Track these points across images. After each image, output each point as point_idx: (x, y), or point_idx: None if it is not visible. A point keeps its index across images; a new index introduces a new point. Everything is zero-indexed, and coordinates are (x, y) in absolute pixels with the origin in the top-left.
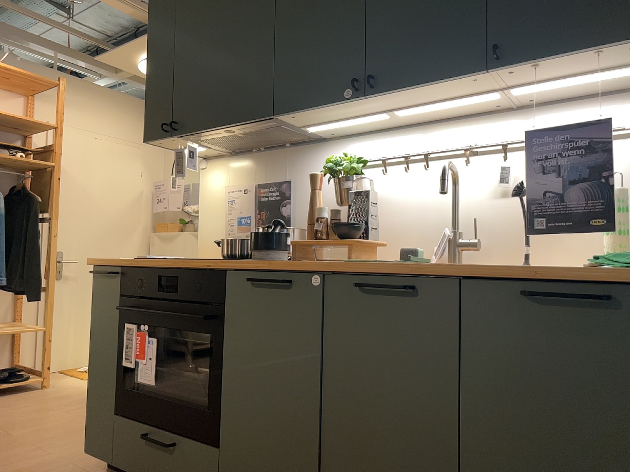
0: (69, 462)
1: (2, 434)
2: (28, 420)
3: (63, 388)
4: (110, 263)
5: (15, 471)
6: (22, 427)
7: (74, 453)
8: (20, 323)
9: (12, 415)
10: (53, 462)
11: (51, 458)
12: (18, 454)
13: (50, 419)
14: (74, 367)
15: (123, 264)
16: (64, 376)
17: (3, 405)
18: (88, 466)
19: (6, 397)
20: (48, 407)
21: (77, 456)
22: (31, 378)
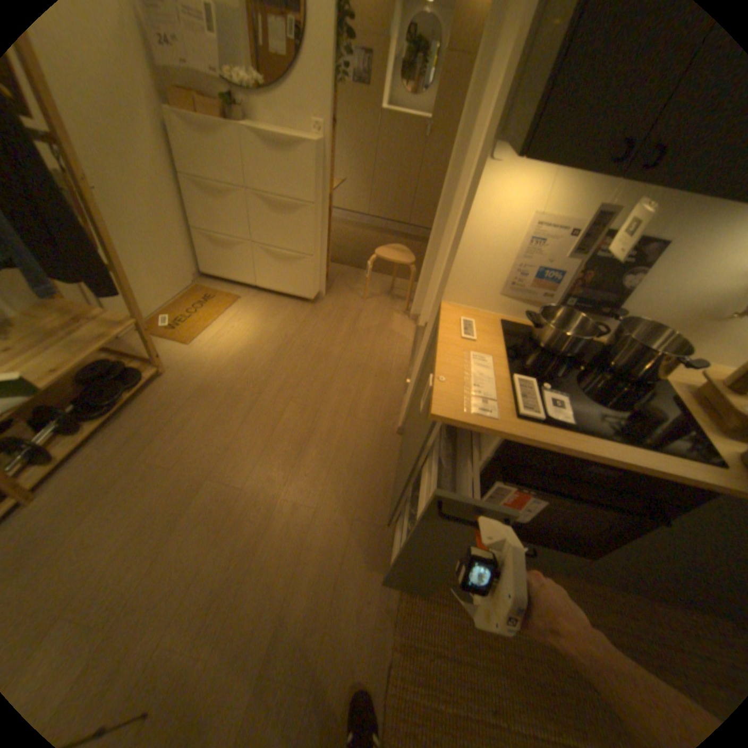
0: (348, 516)
1: (224, 488)
2: (222, 451)
3: (185, 371)
4: (492, 433)
5: (317, 552)
6: (230, 467)
7: (334, 498)
8: (62, 299)
9: (192, 447)
10: (334, 521)
11: (324, 516)
12: (286, 521)
13: (242, 441)
14: (145, 318)
15: (511, 432)
16: (153, 341)
17: (155, 428)
18: (371, 516)
19: (136, 407)
20: (212, 417)
21: (343, 502)
22: (140, 371)
